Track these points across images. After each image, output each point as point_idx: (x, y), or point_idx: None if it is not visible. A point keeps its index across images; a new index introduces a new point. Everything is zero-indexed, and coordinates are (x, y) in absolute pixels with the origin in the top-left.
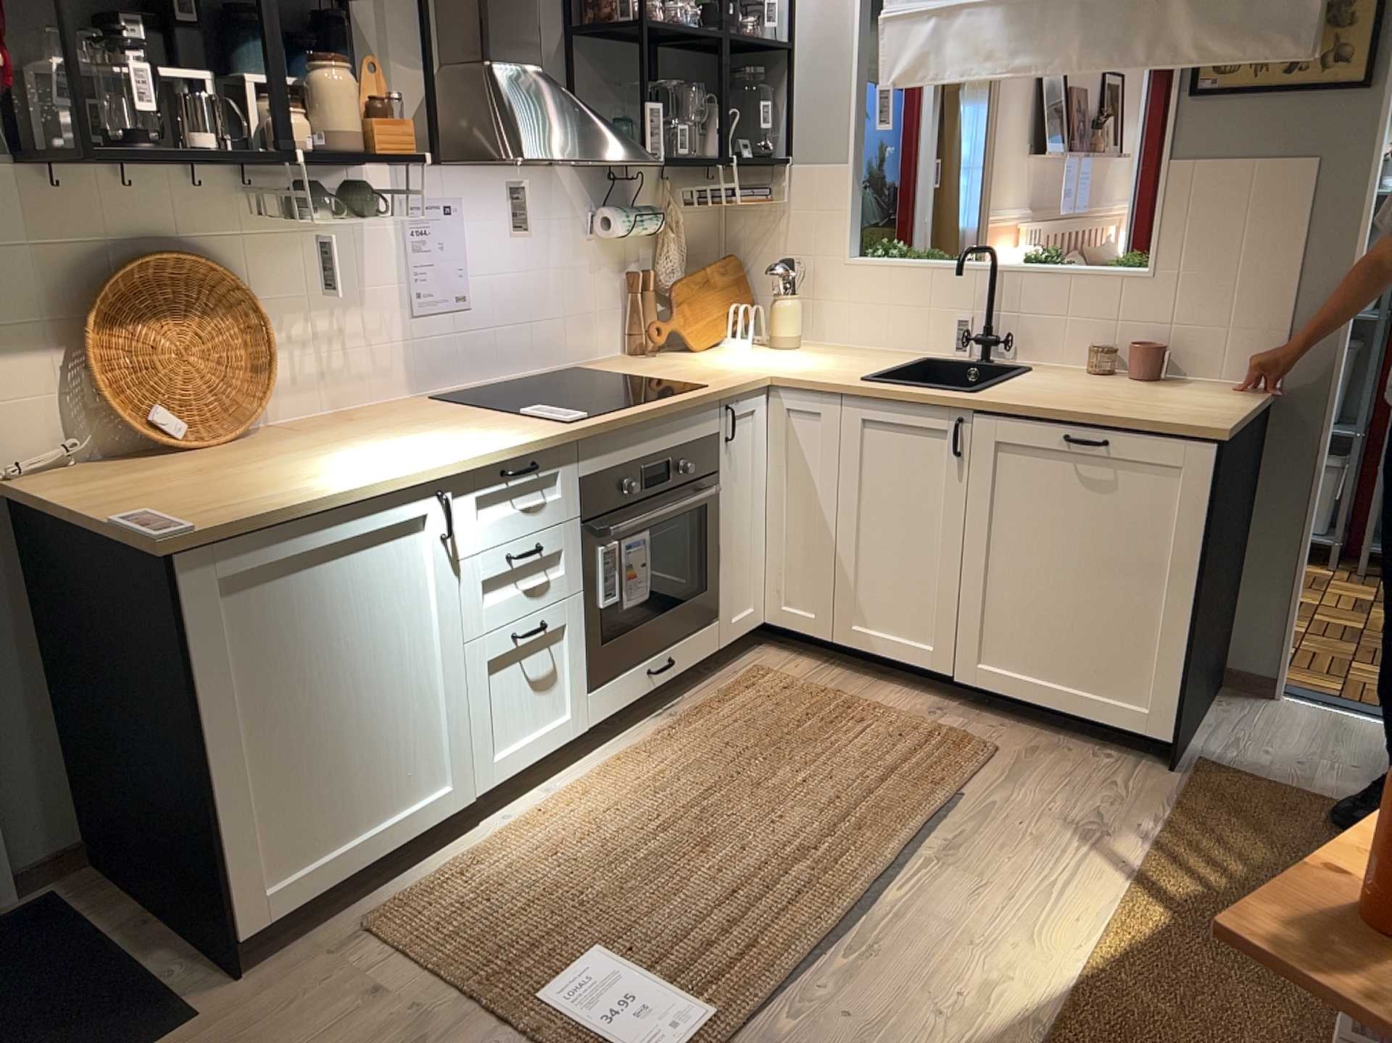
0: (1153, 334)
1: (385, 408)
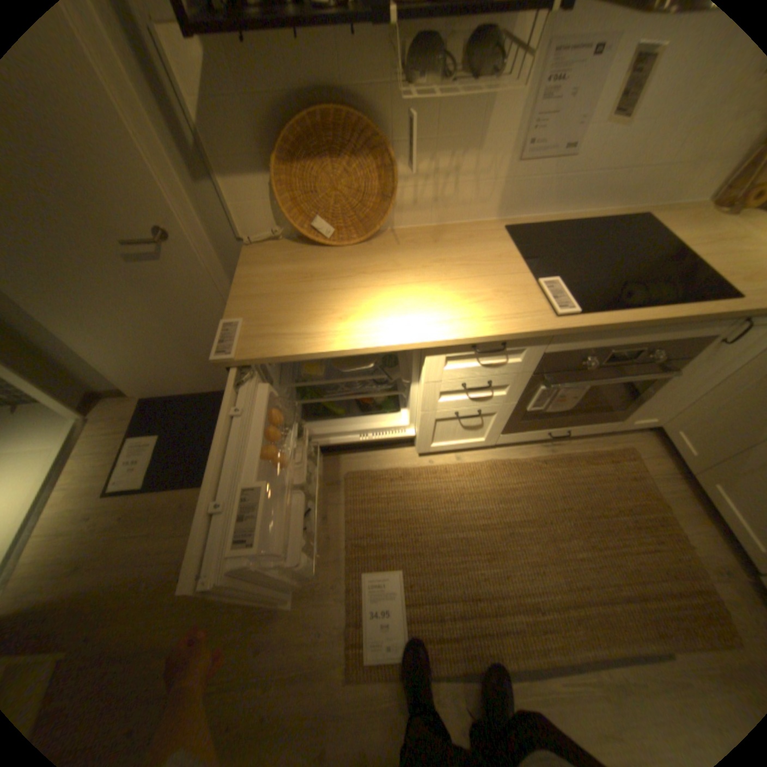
0: None
1: (470, 226)
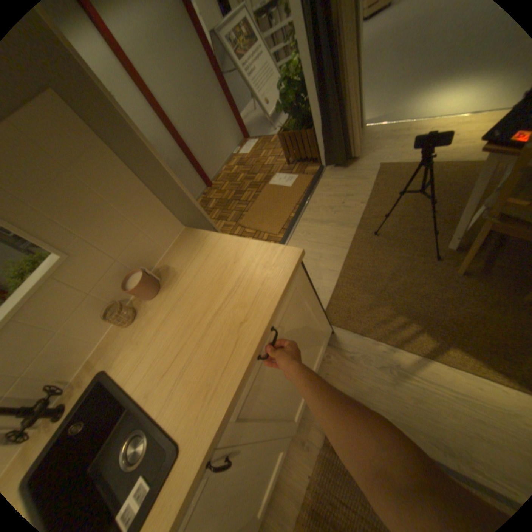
0: (115, 276)
1: None
